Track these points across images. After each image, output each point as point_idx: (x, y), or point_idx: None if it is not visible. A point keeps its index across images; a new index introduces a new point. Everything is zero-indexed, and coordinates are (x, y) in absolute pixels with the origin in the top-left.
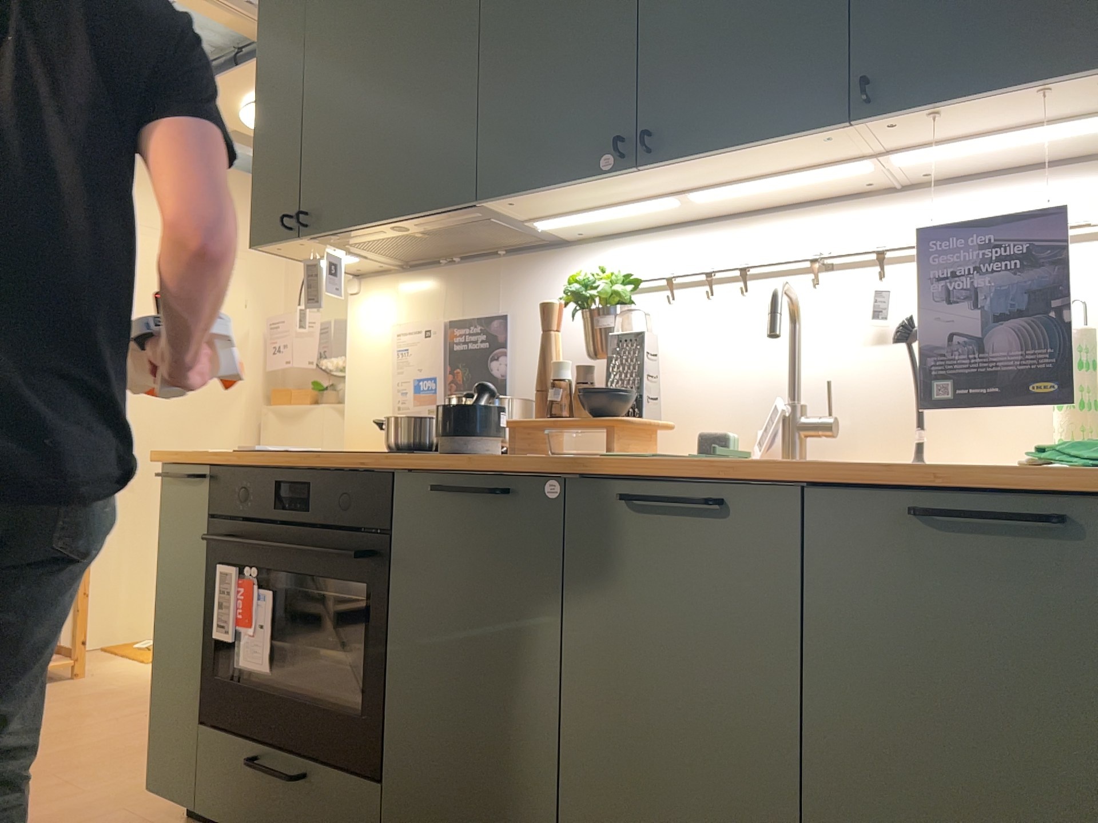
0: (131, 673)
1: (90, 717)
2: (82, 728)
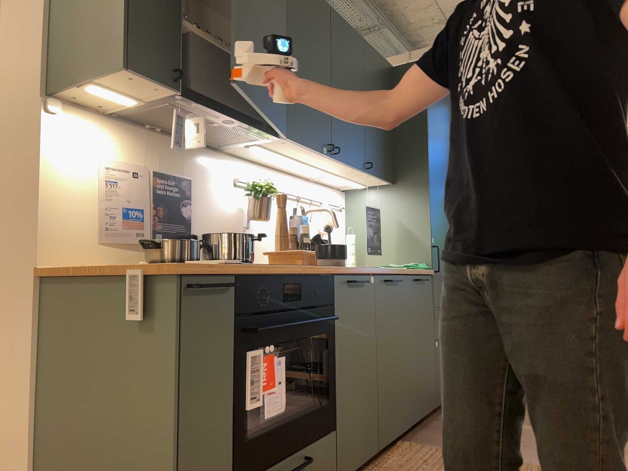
0: None
1: None
2: None
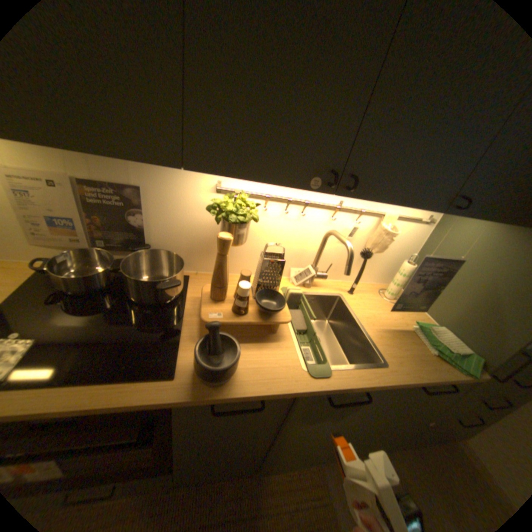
0: None
1: None
2: None
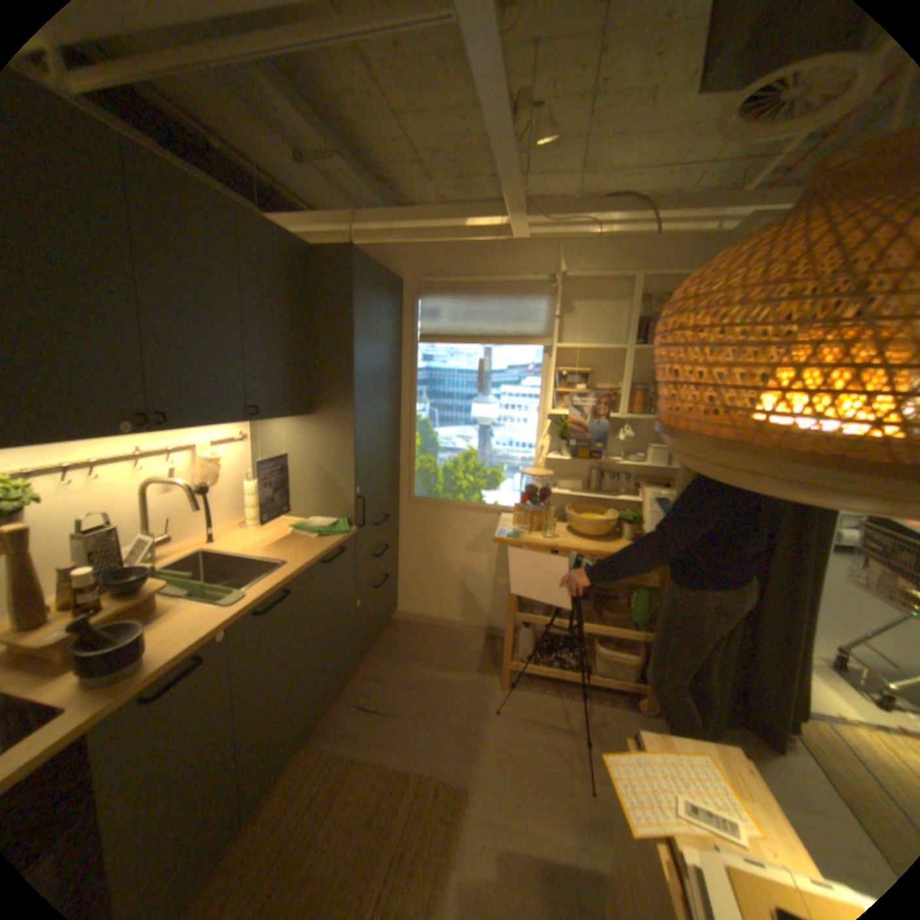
0: None
1: None
2: None
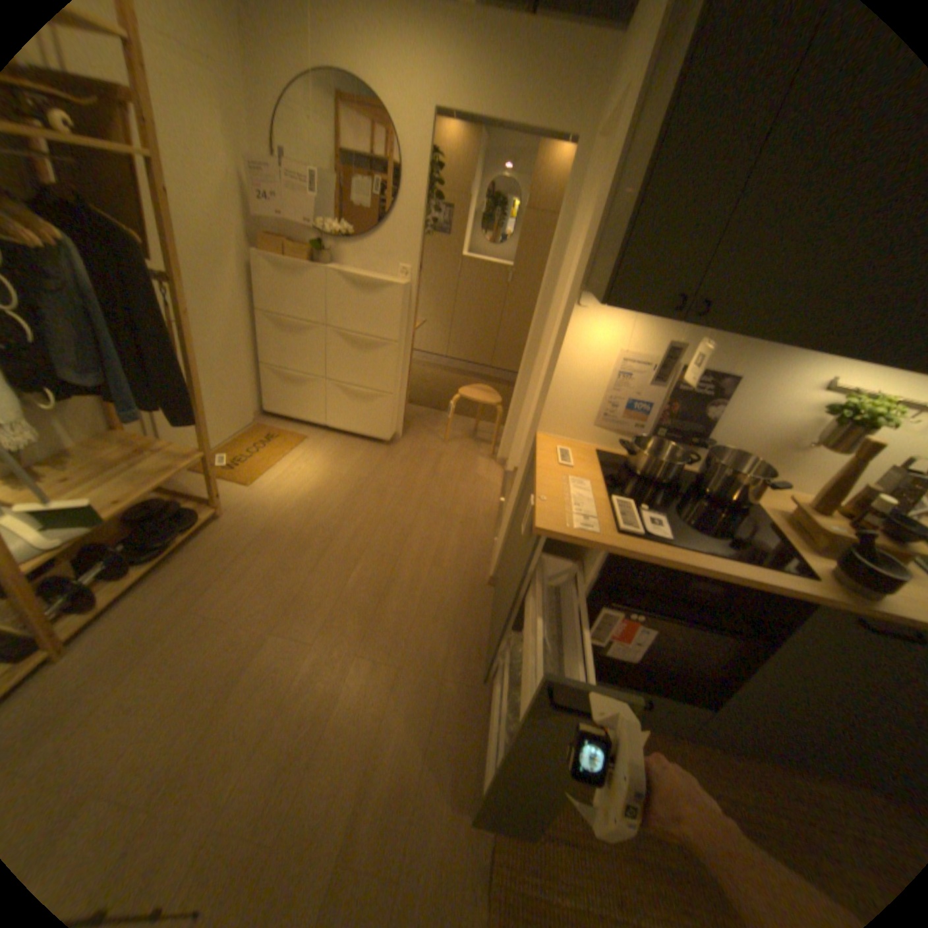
0: (252, 502)
1: (293, 572)
2: (303, 587)
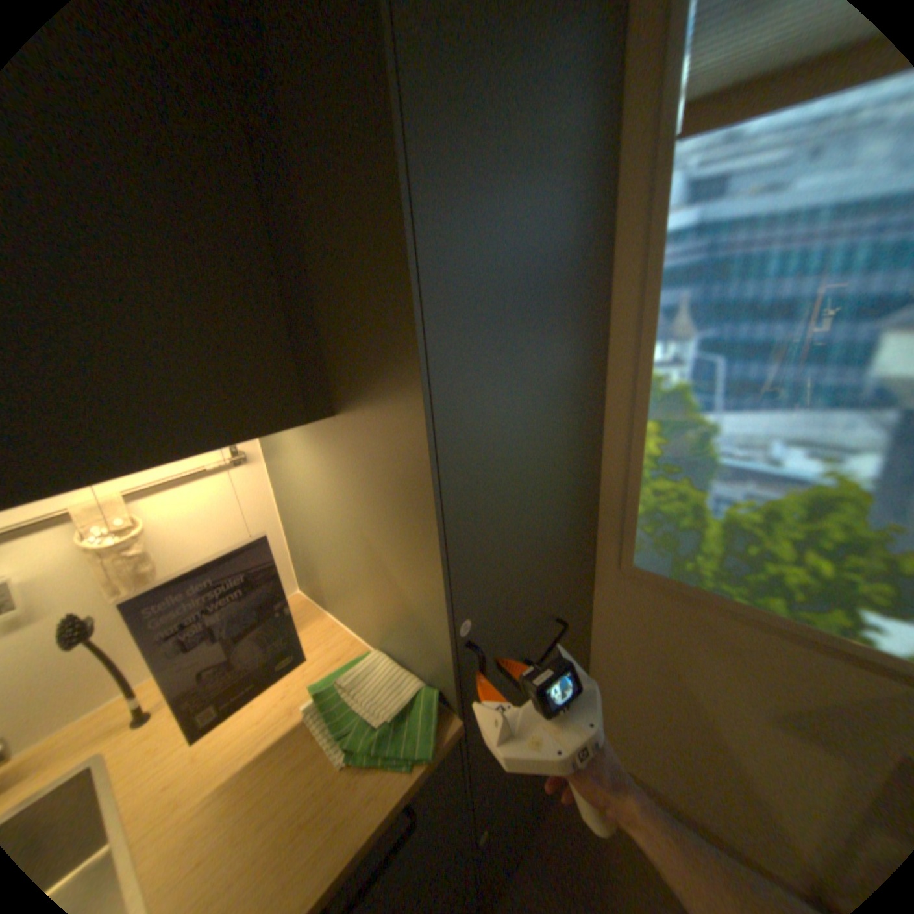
0: None
1: None
2: None
